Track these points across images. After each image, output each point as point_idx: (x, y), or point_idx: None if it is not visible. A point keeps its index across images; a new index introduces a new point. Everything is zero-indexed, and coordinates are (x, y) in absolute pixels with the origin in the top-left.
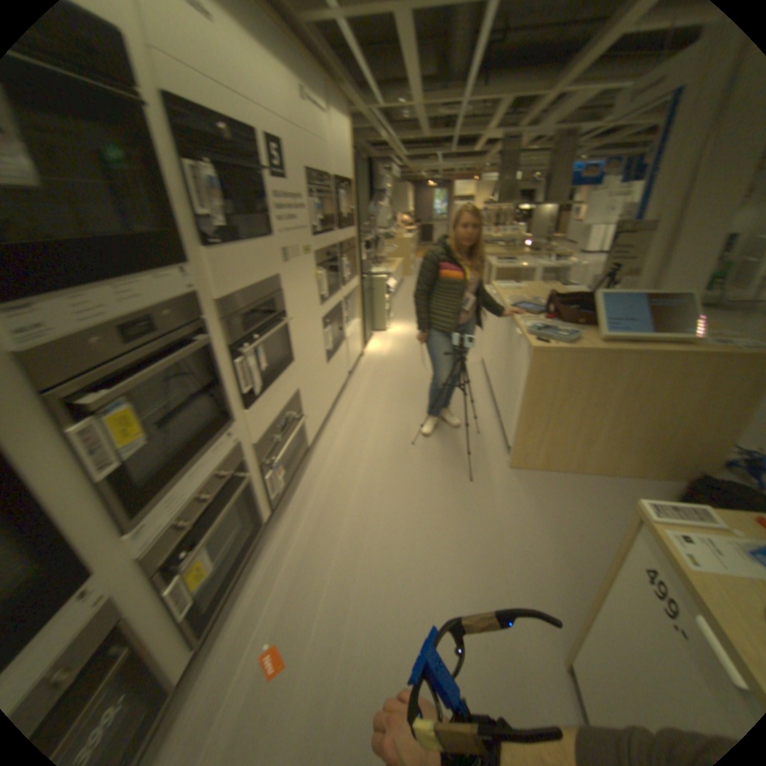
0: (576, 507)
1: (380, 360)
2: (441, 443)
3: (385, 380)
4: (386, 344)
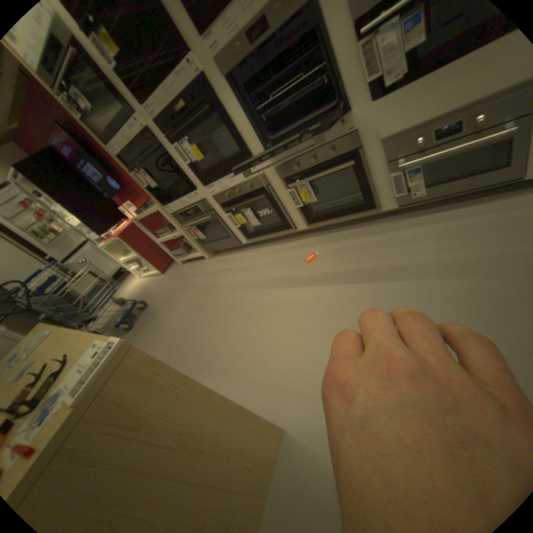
0: None
1: None
2: None
3: None
4: None
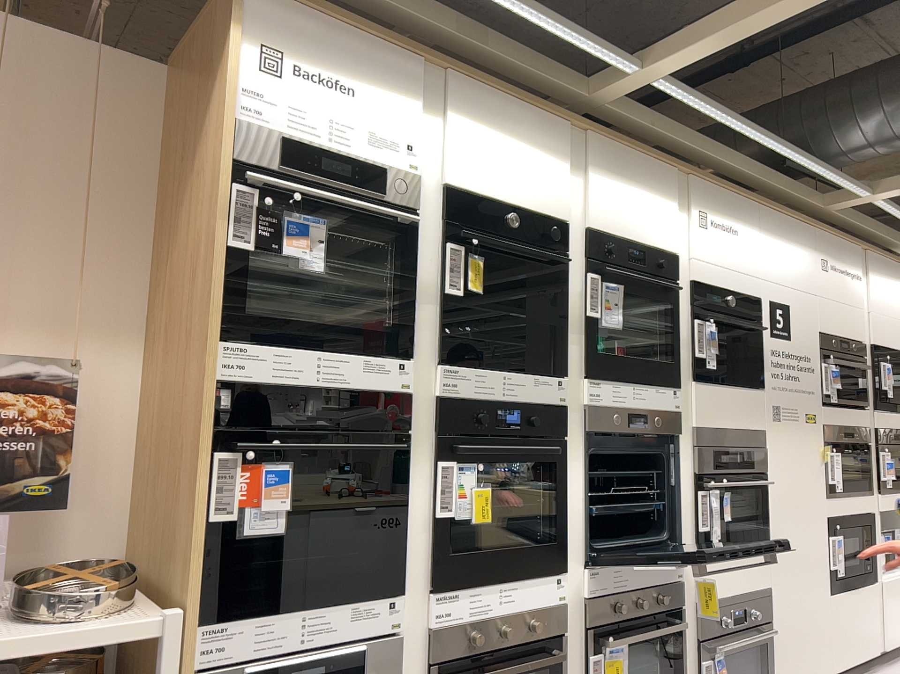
0: None
1: None
2: None
3: None
4: None
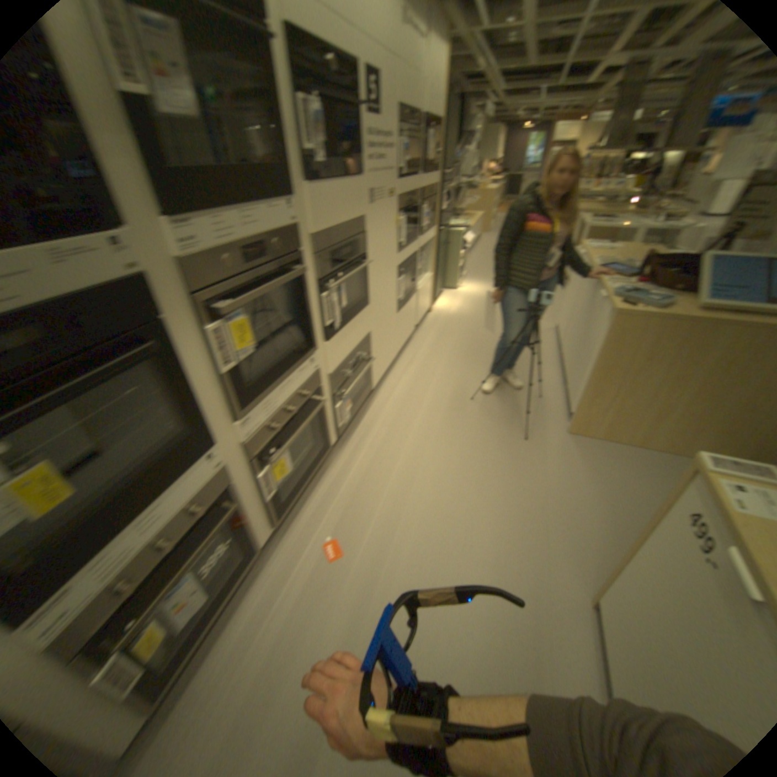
0: (633, 477)
1: (448, 317)
2: (500, 401)
3: (451, 337)
4: (455, 301)
